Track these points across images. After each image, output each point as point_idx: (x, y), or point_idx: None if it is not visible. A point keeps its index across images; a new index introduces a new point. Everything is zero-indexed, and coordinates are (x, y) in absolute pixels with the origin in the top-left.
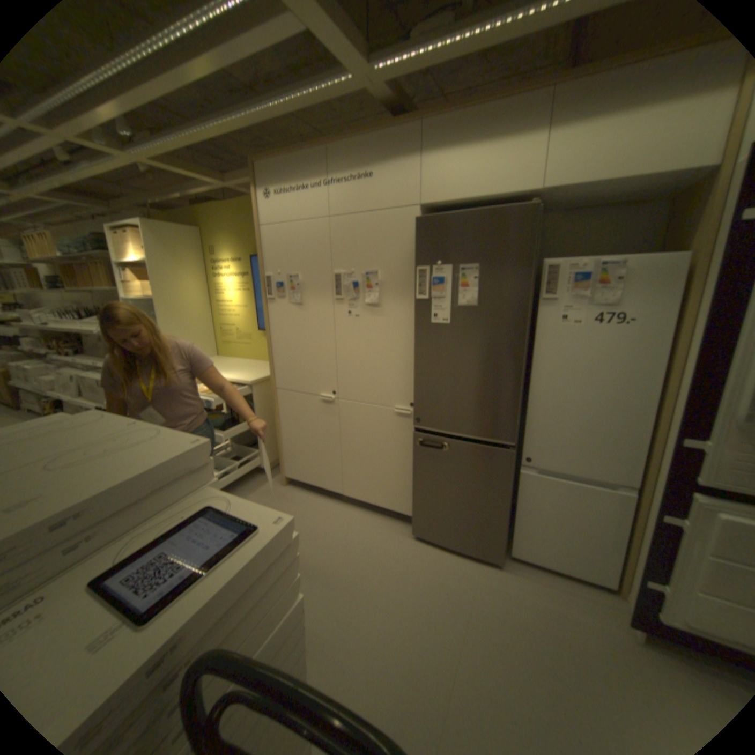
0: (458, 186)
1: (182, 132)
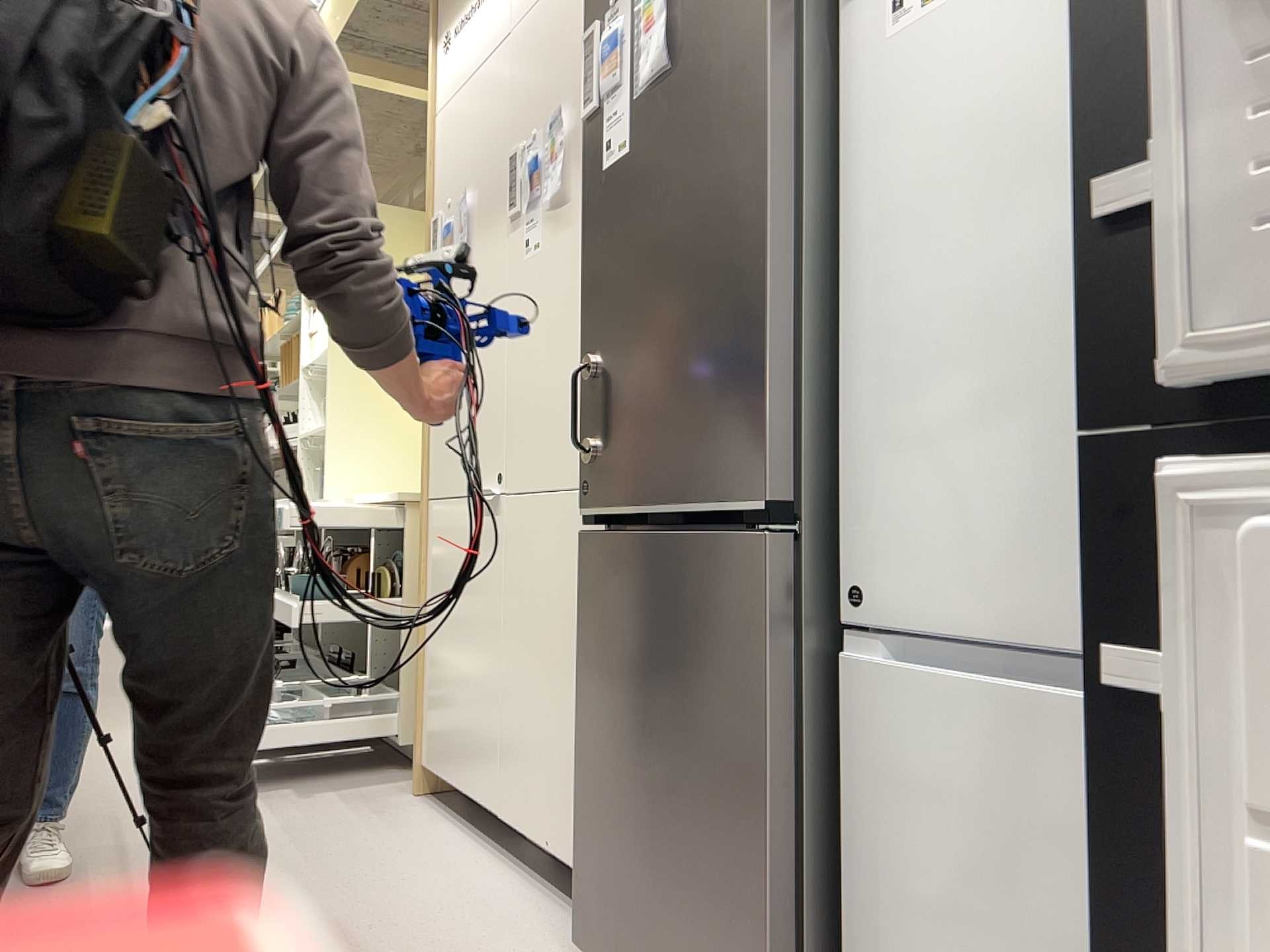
0: None
1: None
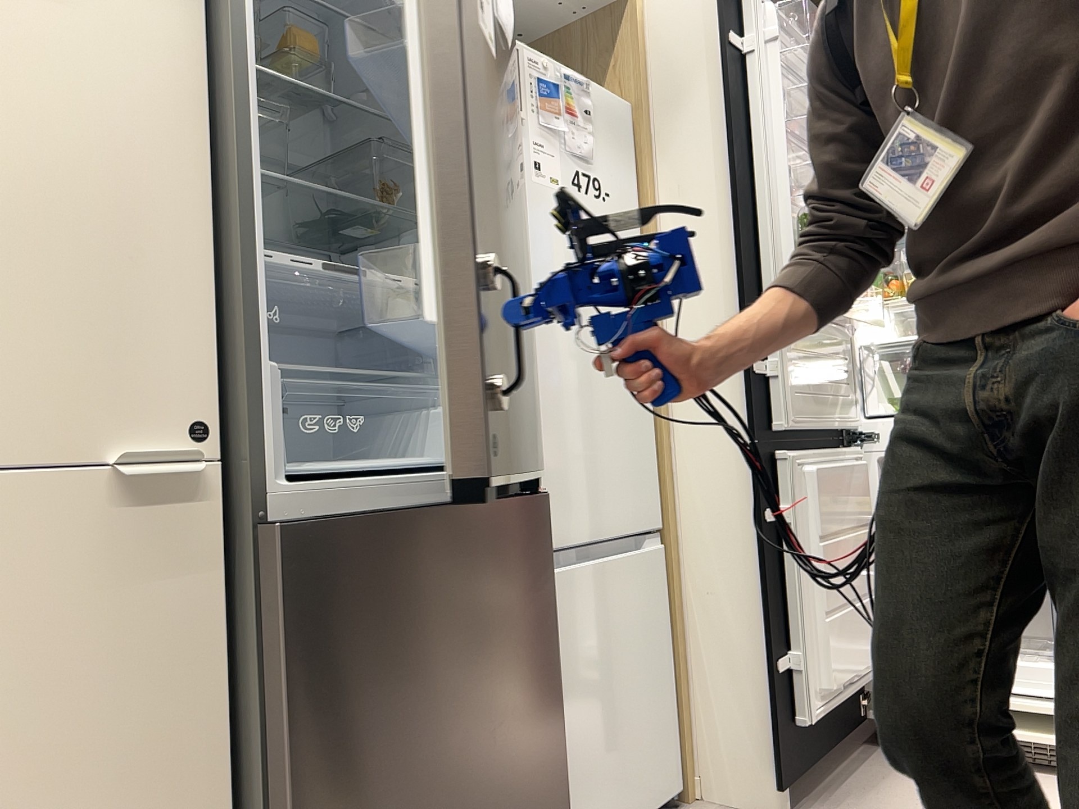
0: None
1: None
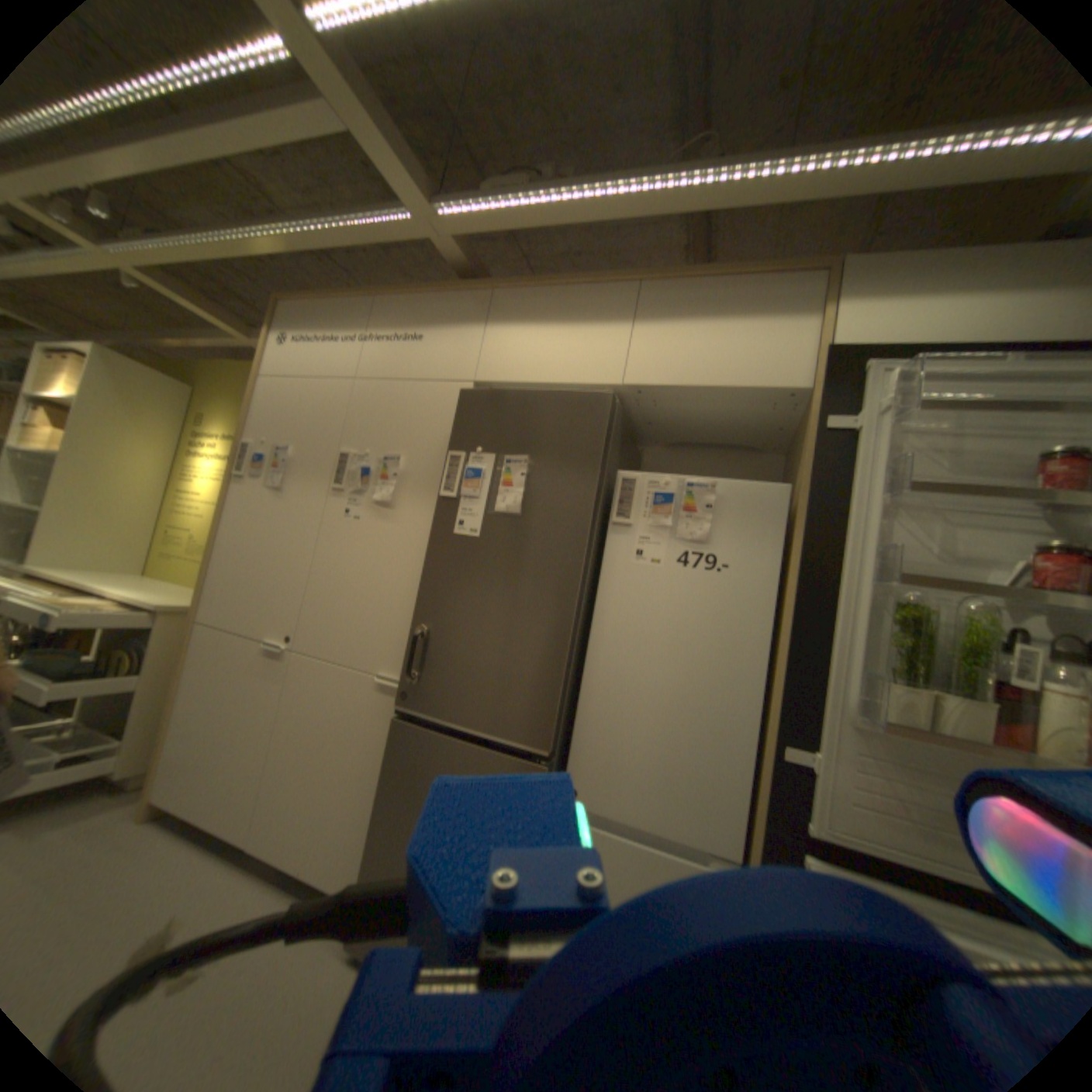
0: (523, 368)
1: (187, 242)
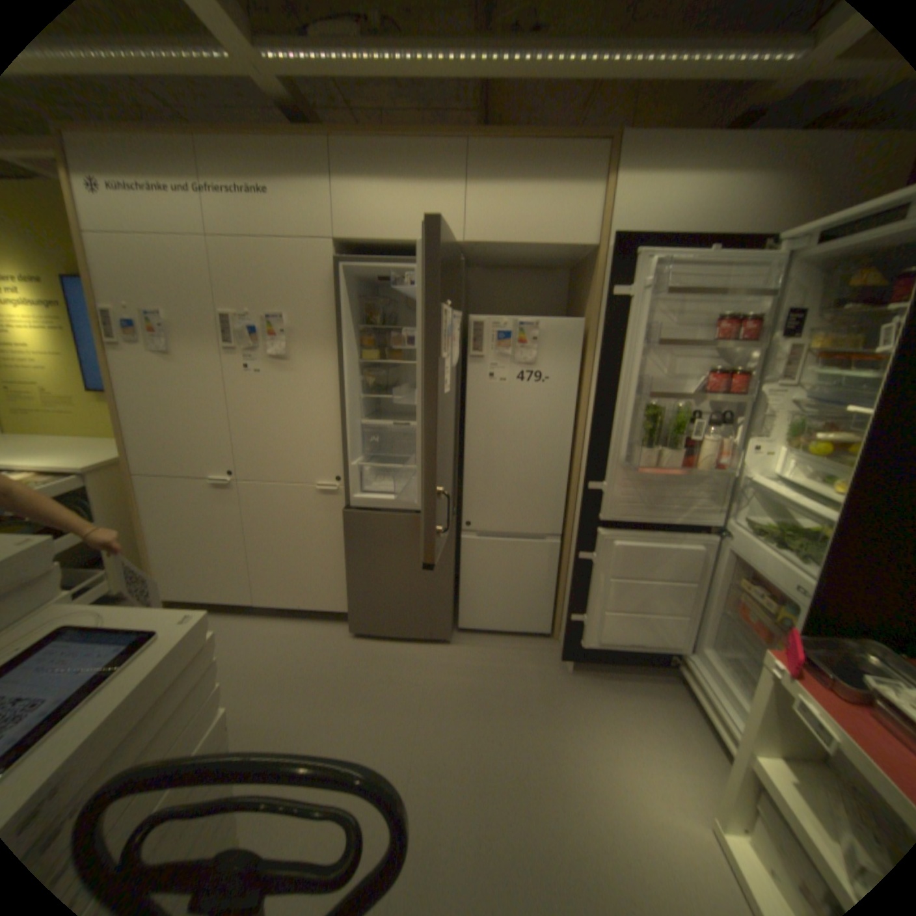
0: (377, 225)
1: None
